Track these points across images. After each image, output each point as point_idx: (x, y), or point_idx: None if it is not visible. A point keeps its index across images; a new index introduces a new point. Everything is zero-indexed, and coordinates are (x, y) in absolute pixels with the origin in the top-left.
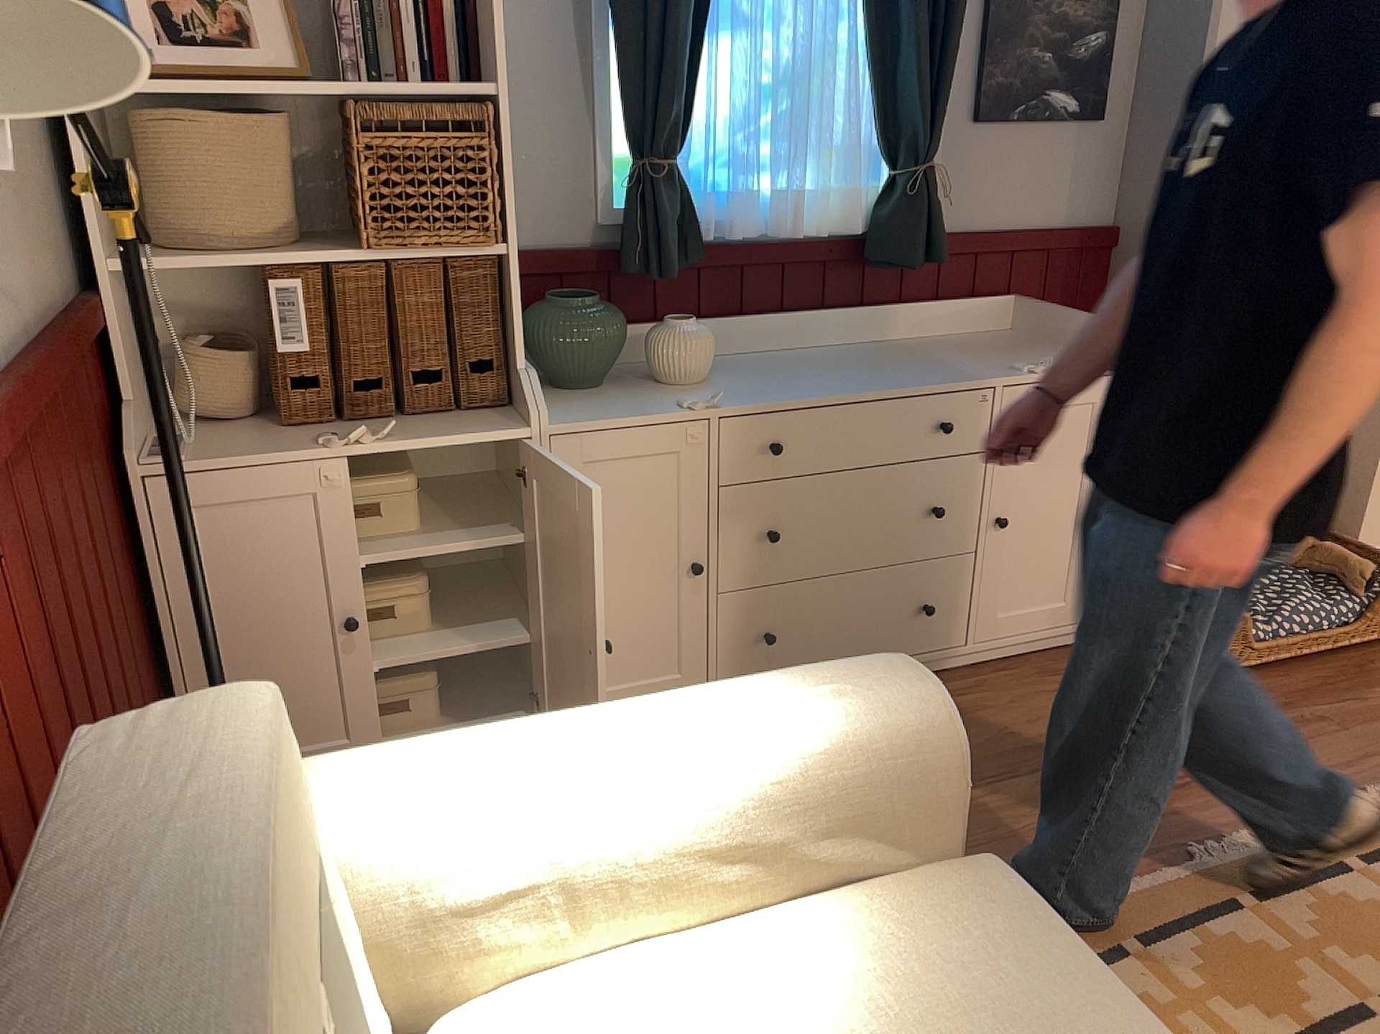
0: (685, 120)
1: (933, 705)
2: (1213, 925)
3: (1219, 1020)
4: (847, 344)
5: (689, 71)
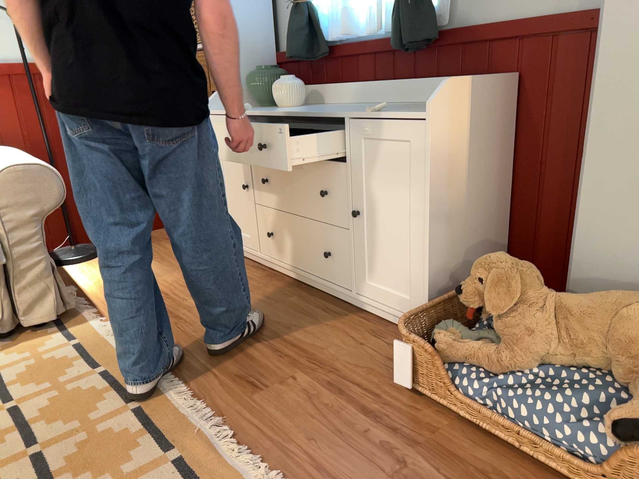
0: None
1: (3, 169)
2: (112, 394)
3: (44, 395)
4: (394, 103)
5: None
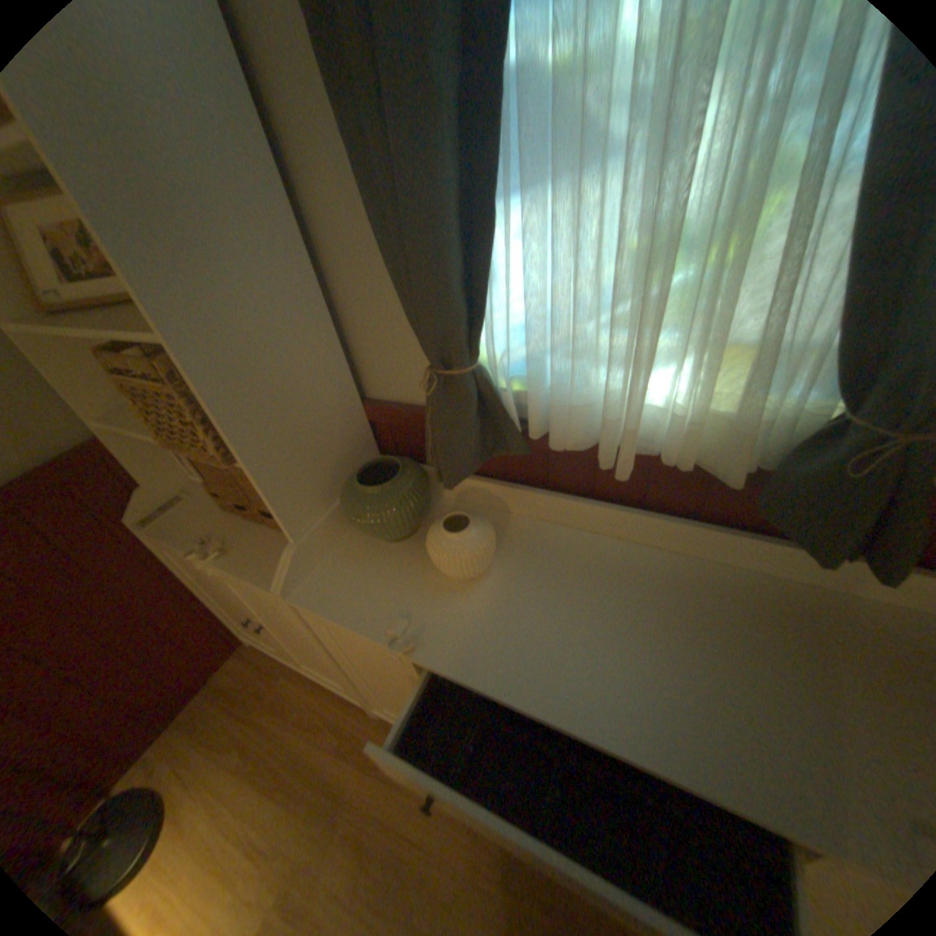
0: (477, 321)
1: None
2: None
3: None
4: (717, 565)
5: (473, 256)
